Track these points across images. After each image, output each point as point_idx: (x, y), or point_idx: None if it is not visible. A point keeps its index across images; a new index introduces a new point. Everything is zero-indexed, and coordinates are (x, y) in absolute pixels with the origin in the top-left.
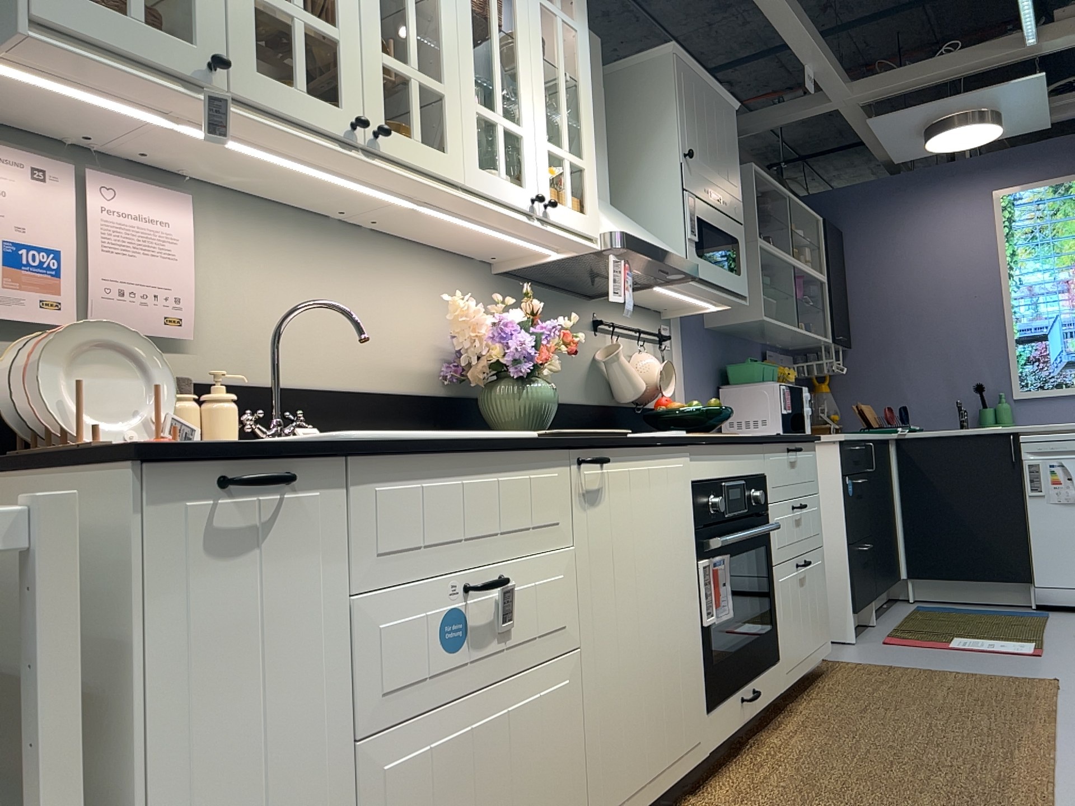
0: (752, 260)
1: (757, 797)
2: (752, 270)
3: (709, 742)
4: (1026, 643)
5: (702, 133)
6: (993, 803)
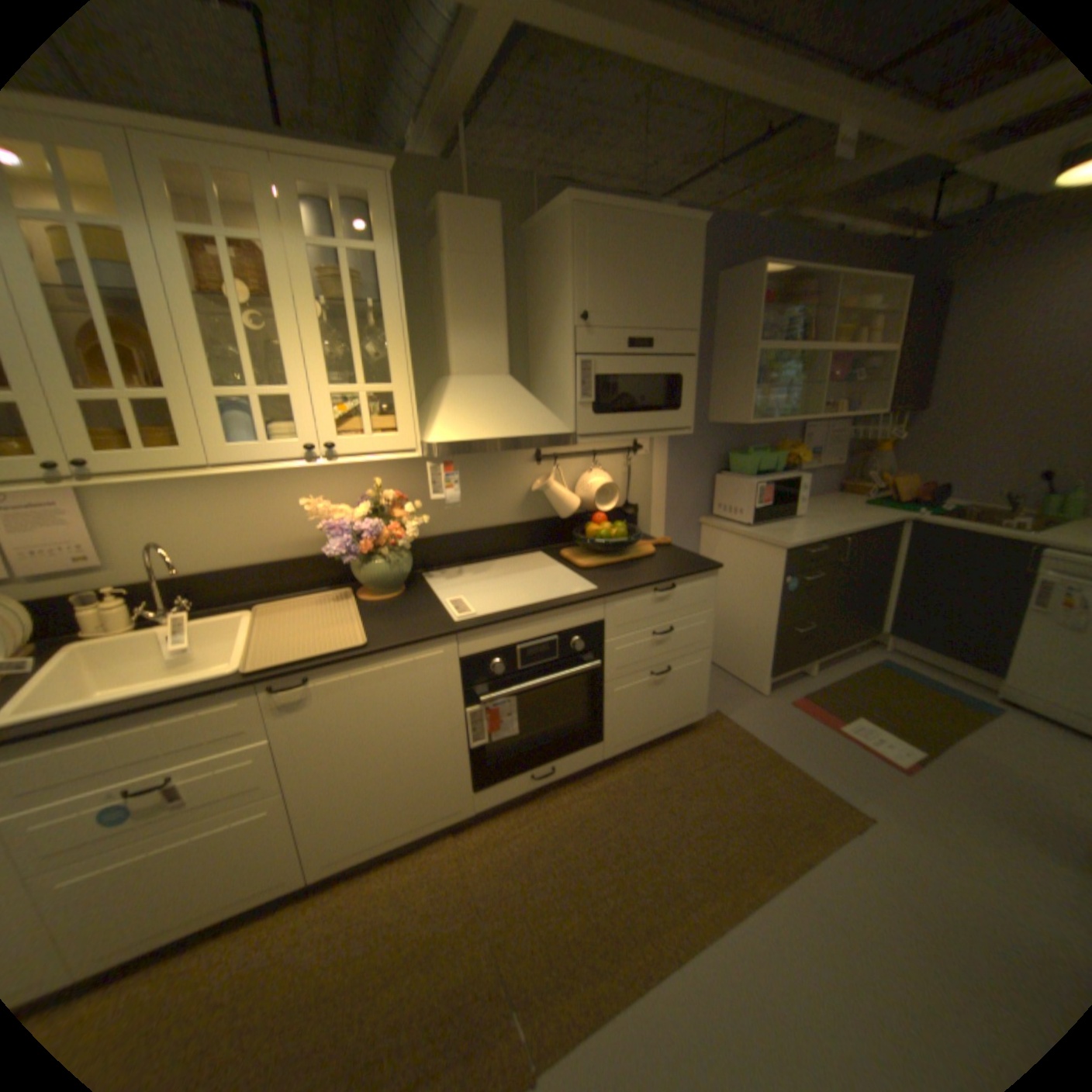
0: (749, 364)
1: (487, 856)
2: (748, 375)
3: (475, 810)
4: (918, 755)
5: (621, 277)
6: (608, 959)
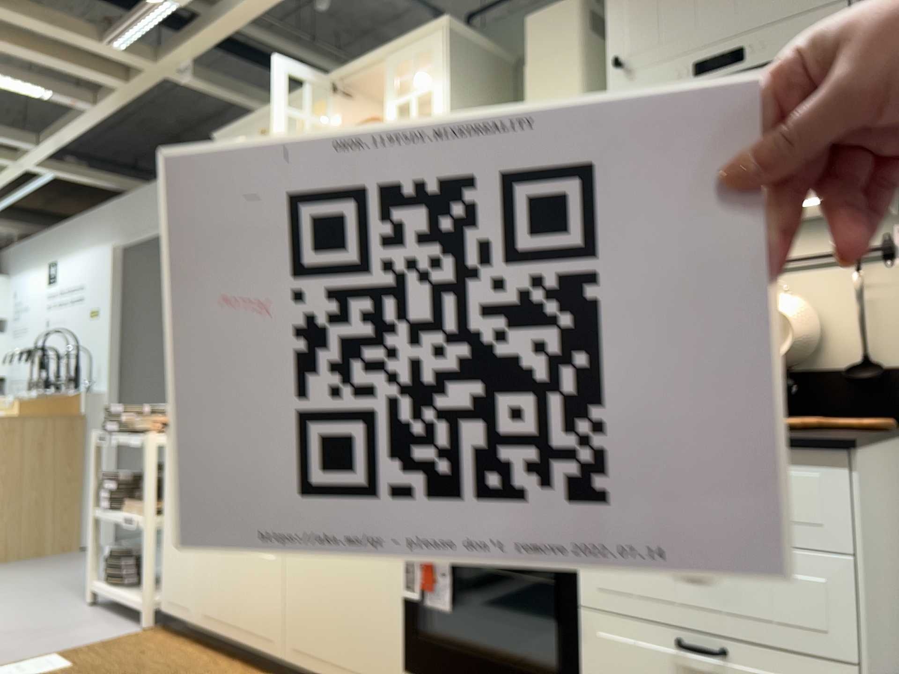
0: None
1: None
2: None
3: None
4: None
5: None
6: None
